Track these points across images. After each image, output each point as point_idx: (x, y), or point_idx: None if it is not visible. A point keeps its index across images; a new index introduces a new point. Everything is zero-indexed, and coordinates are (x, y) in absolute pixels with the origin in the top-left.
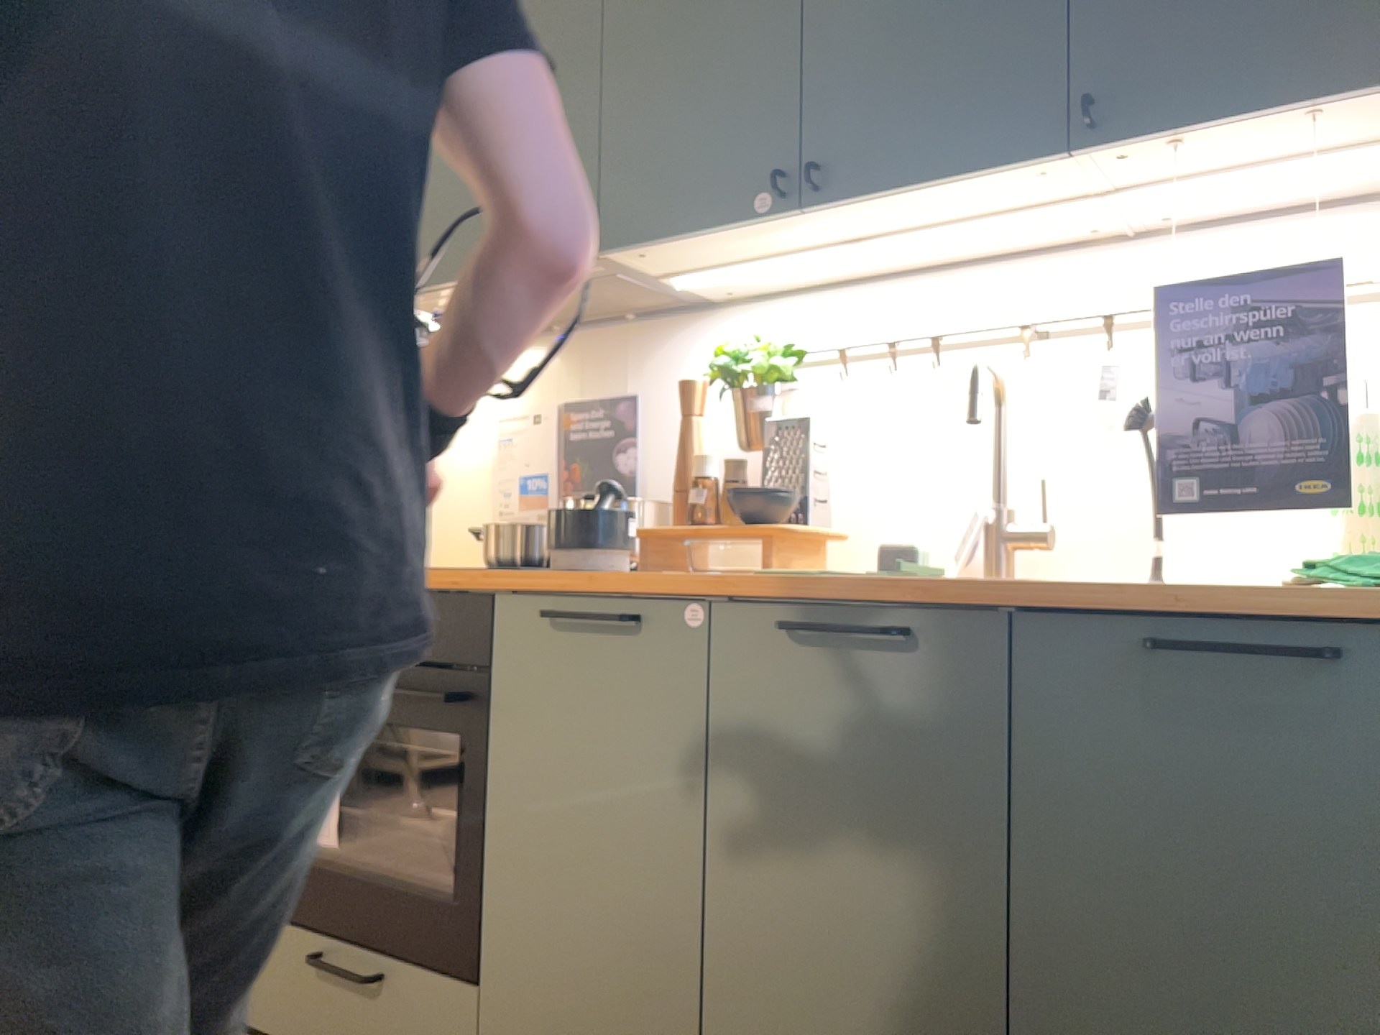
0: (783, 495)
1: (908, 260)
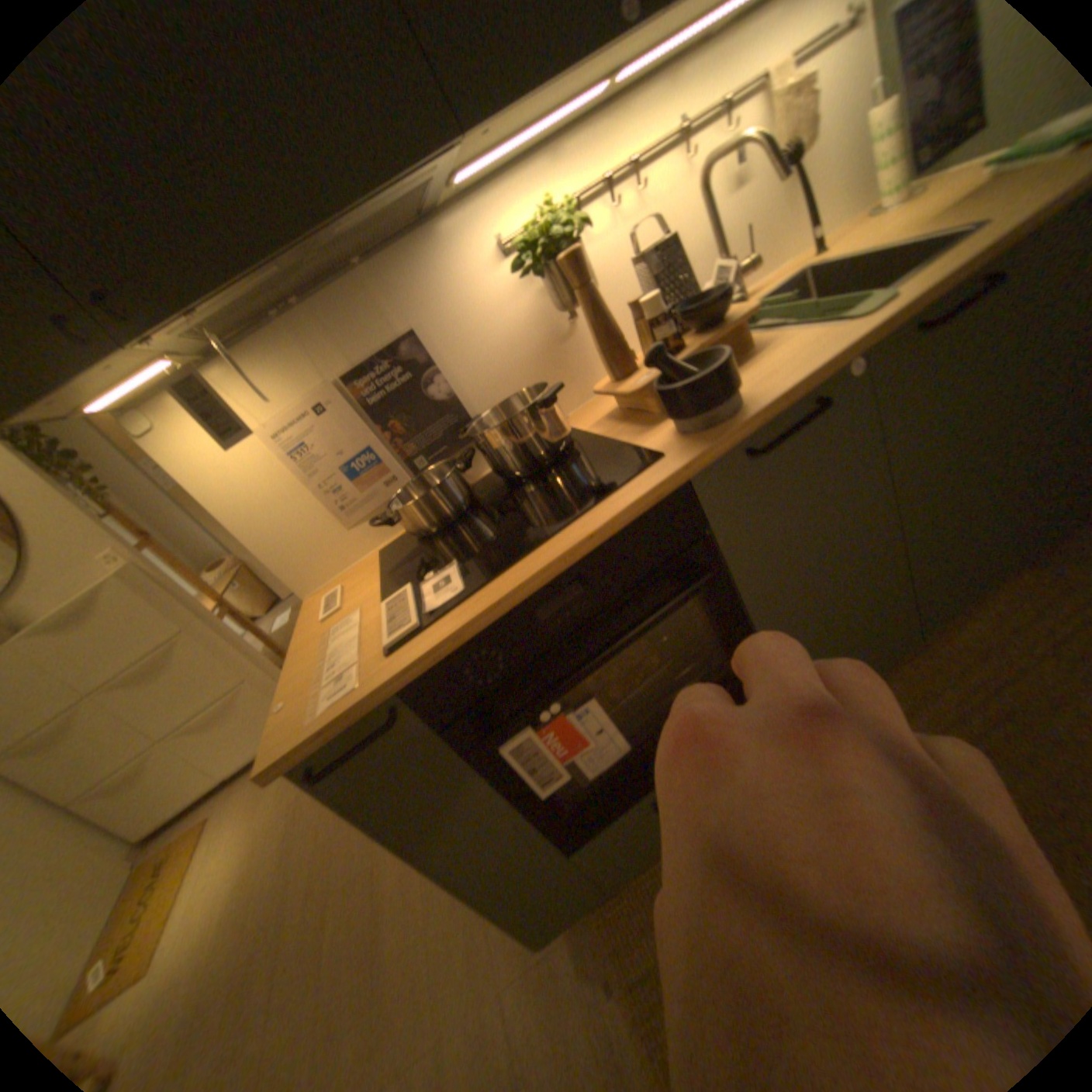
0: (717, 291)
1: (594, 95)
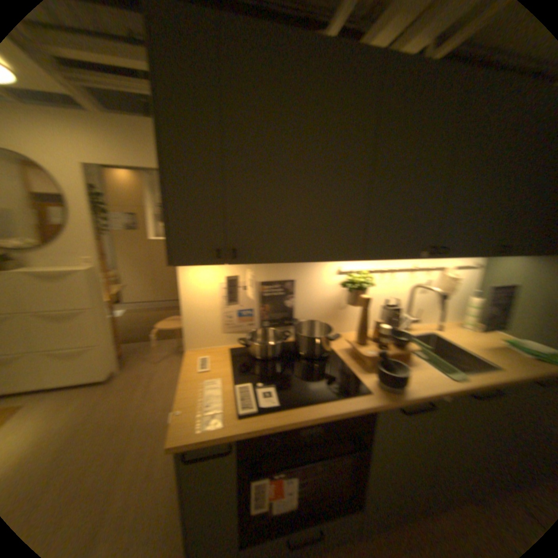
0: (407, 335)
1: None
